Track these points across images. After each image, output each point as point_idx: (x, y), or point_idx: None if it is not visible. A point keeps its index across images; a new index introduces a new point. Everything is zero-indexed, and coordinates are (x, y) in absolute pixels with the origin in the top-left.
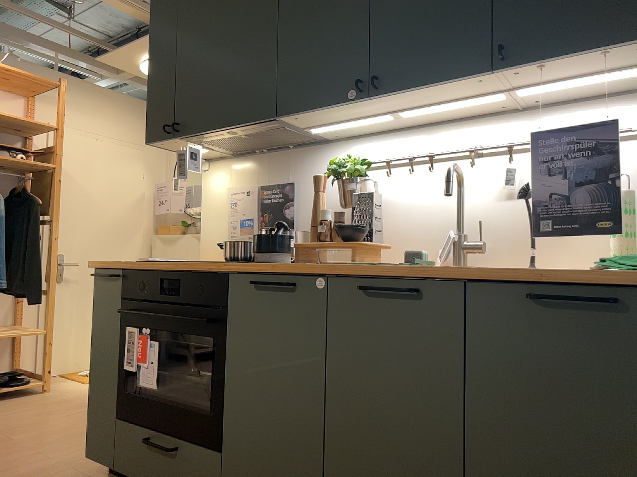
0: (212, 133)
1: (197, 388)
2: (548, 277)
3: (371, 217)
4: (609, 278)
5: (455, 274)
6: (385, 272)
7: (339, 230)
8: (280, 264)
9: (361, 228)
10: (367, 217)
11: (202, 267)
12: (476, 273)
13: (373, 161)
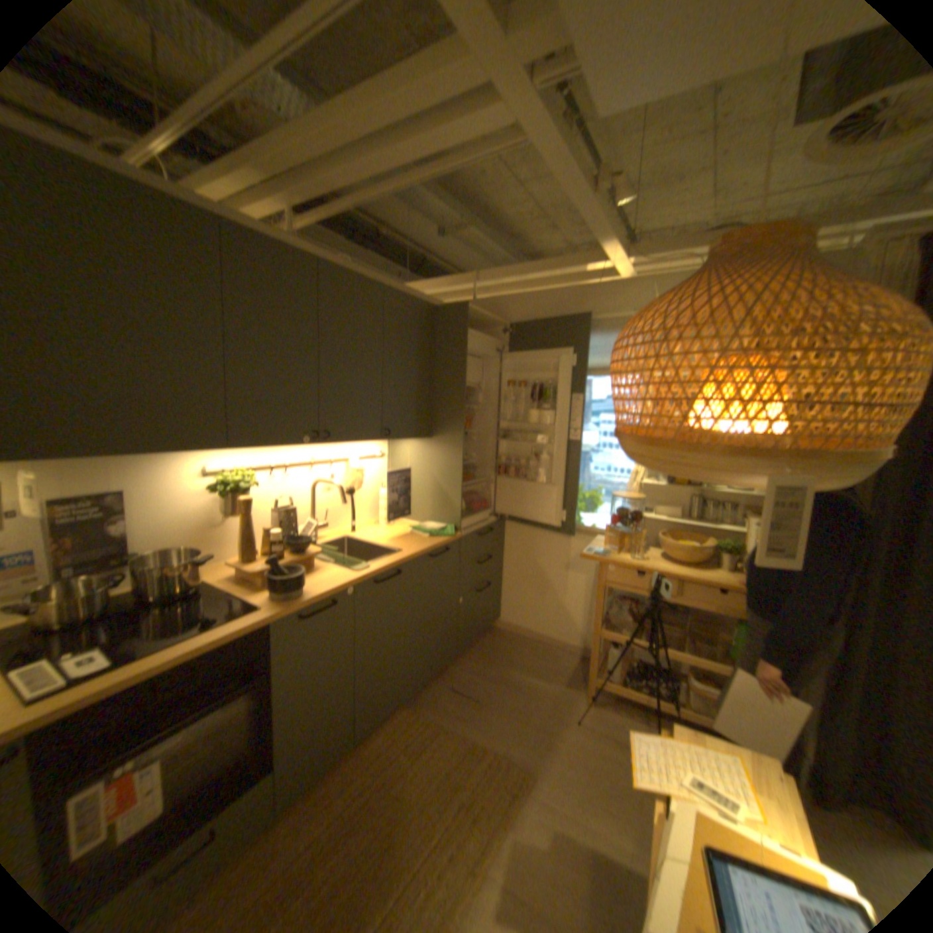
0: (86, 456)
1: (211, 758)
2: (435, 547)
3: (290, 526)
4: (443, 541)
5: (411, 557)
6: (381, 568)
7: (288, 545)
8: (303, 592)
9: (304, 538)
10: (292, 527)
11: (228, 635)
12: (418, 554)
13: (242, 469)
